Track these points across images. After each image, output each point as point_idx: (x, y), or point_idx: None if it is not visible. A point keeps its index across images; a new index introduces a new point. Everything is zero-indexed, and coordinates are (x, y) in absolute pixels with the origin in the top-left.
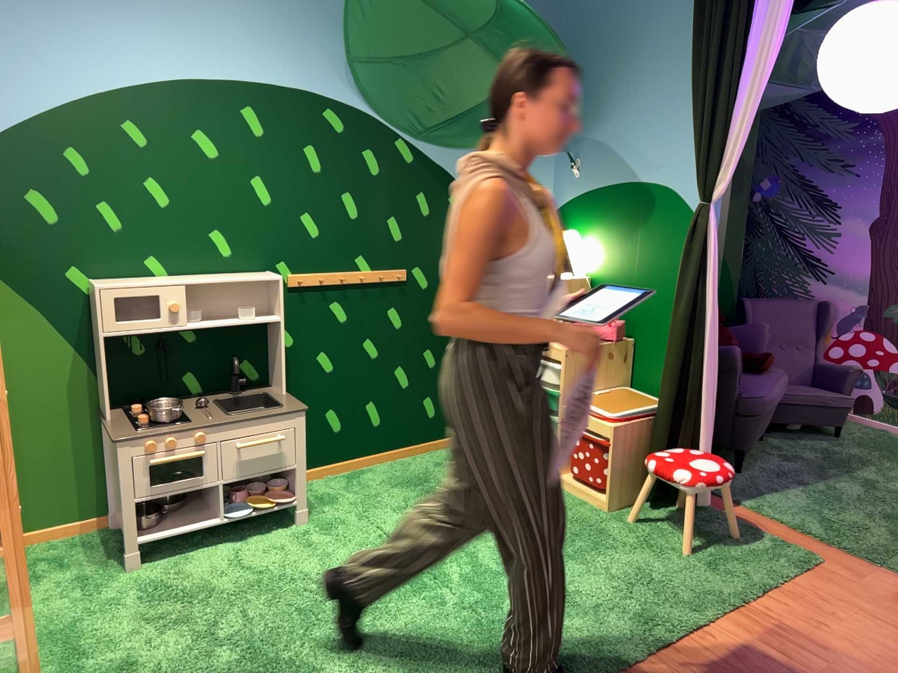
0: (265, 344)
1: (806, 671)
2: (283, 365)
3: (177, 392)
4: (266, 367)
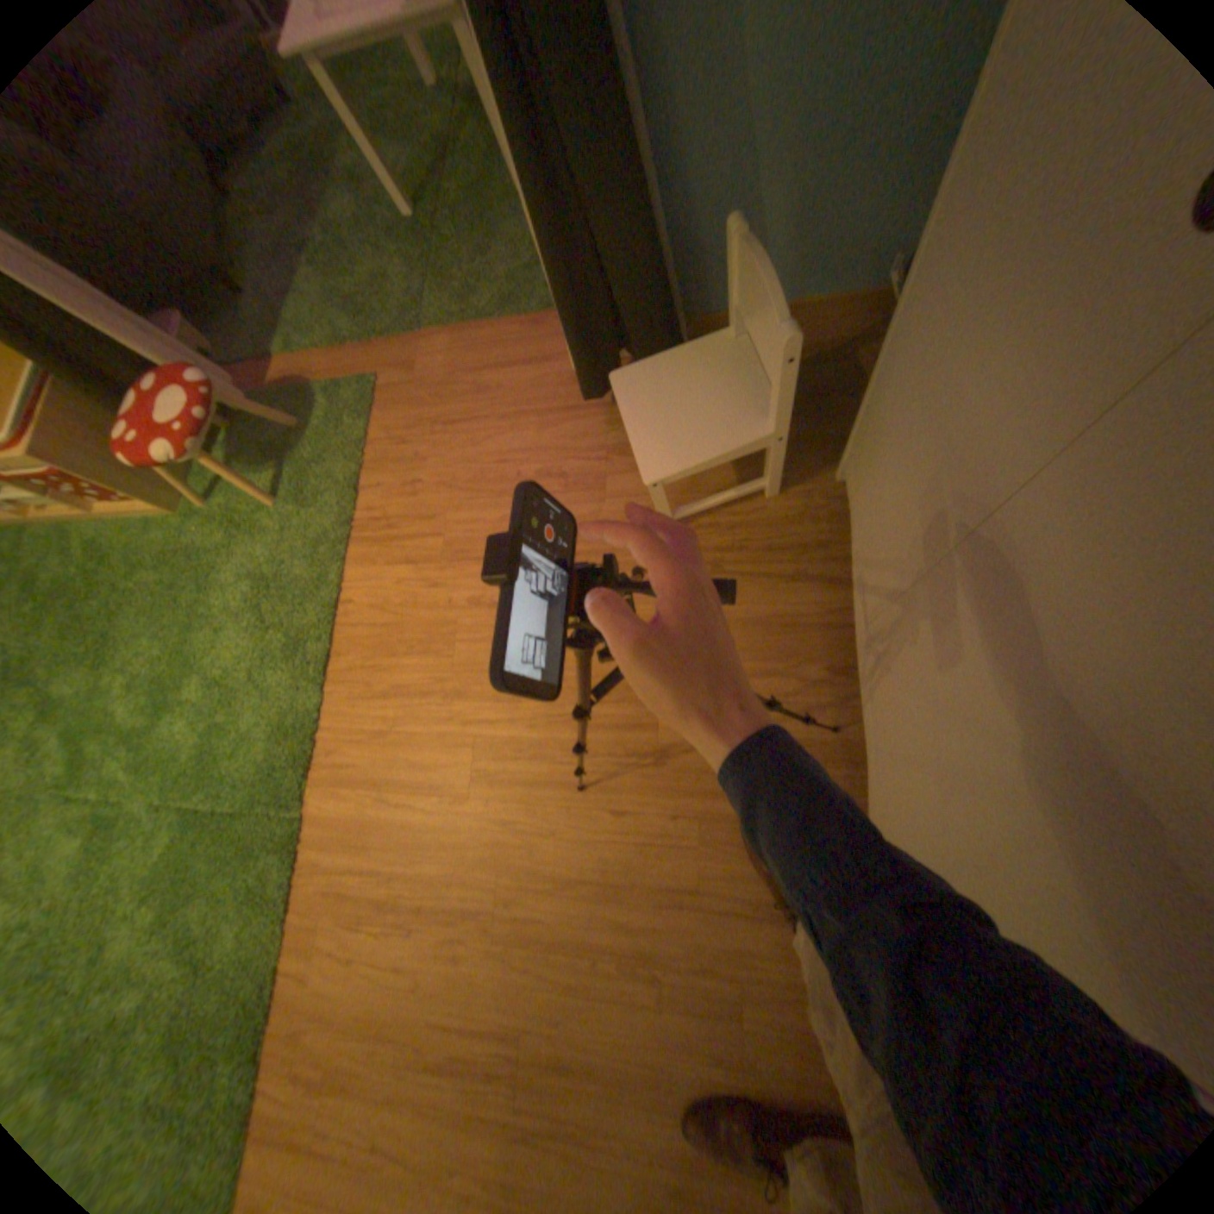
0: None
1: (429, 569)
2: None
3: None
4: None
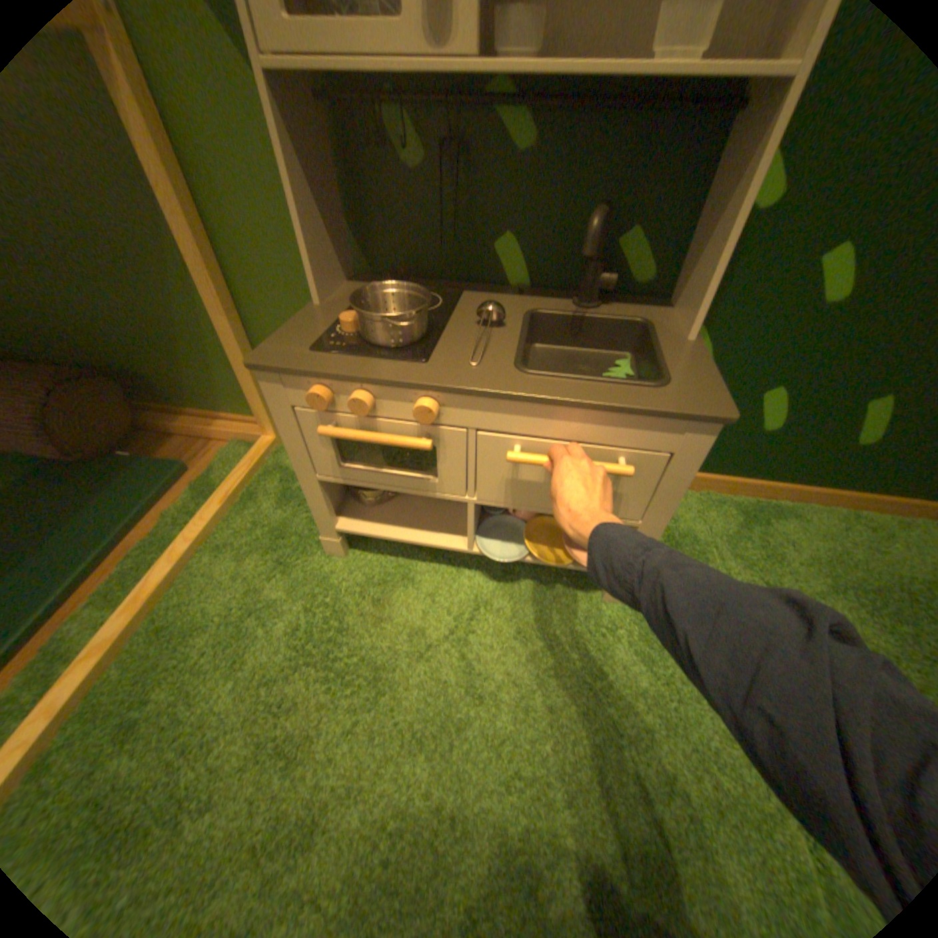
0: (704, 192)
1: None
2: (729, 260)
3: (480, 275)
4: (681, 259)
